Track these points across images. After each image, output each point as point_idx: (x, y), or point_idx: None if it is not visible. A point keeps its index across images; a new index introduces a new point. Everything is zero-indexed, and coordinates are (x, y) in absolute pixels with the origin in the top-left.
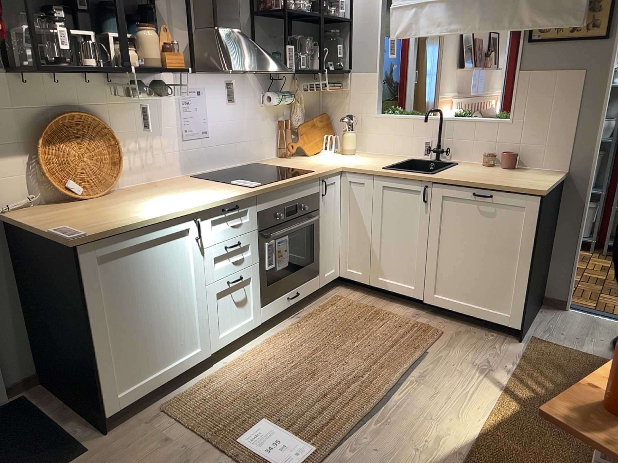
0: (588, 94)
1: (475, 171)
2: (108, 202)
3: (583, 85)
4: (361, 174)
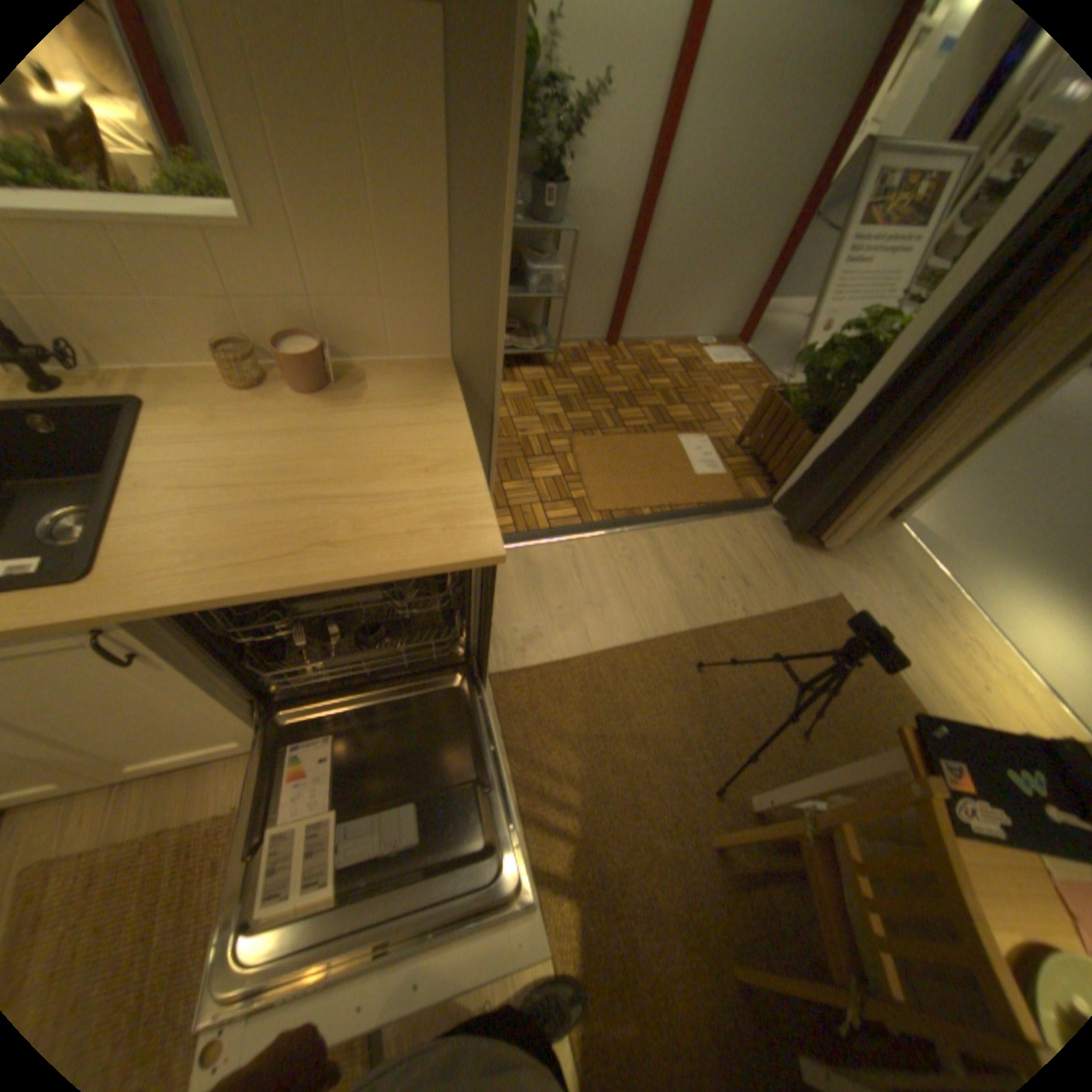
0: (460, 126)
1: (229, 463)
2: None
3: (443, 87)
4: None
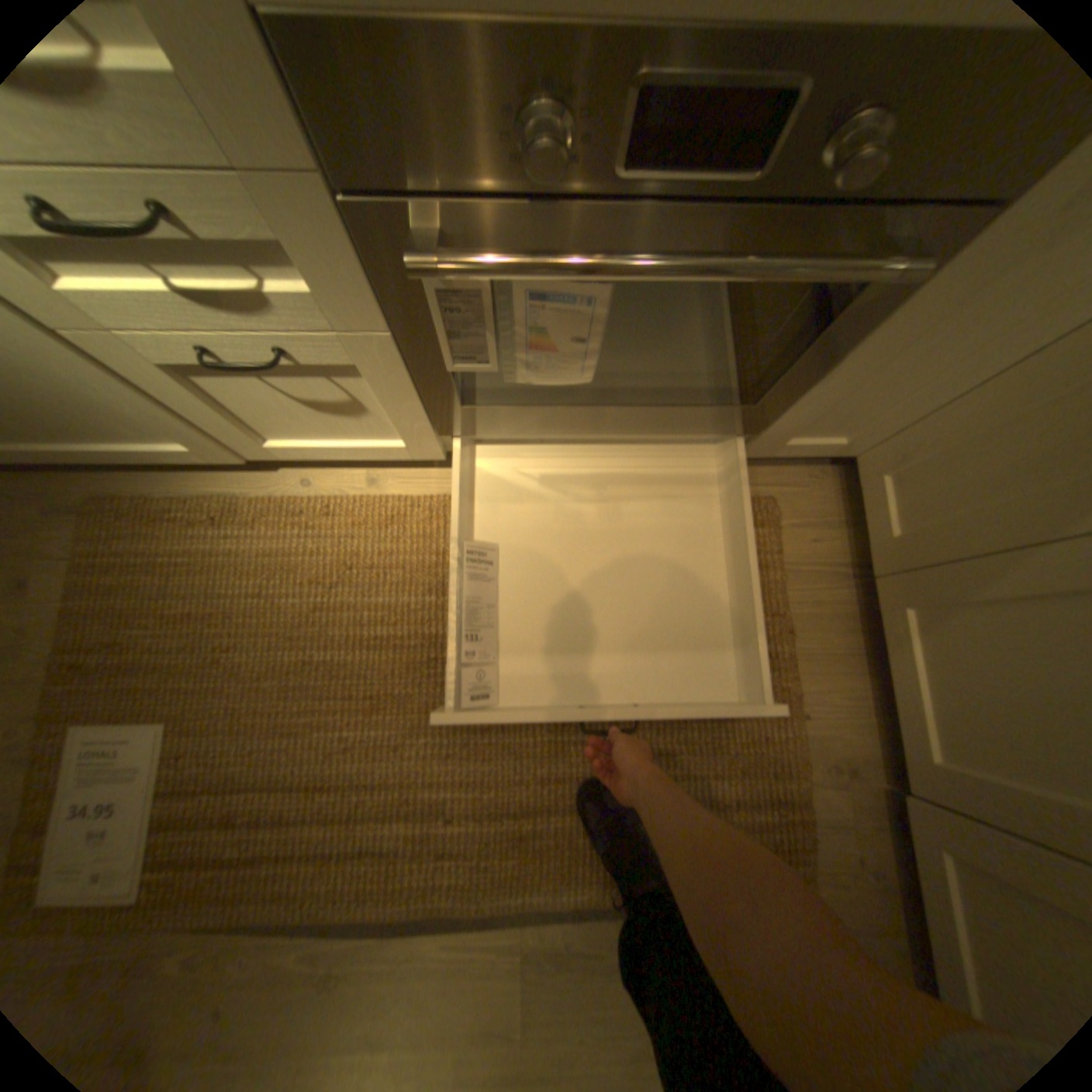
0: None
1: None
2: None
3: None
4: None
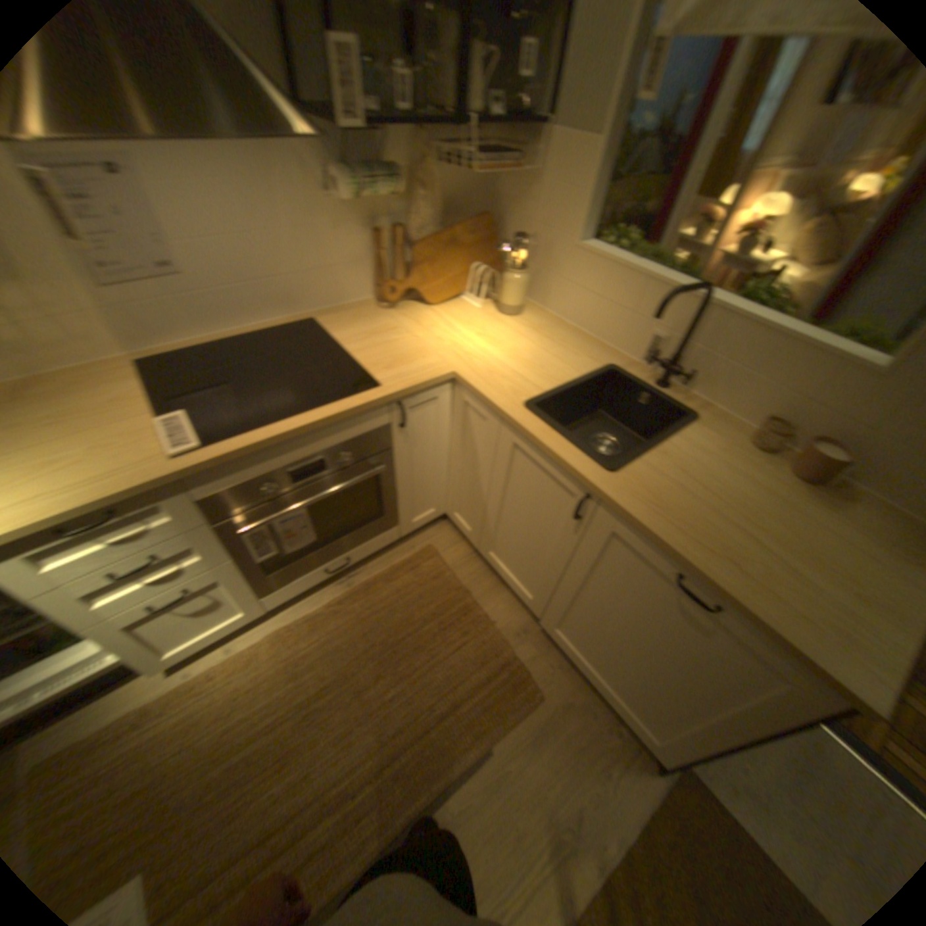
0: None
1: (717, 479)
2: None
3: None
4: (483, 402)
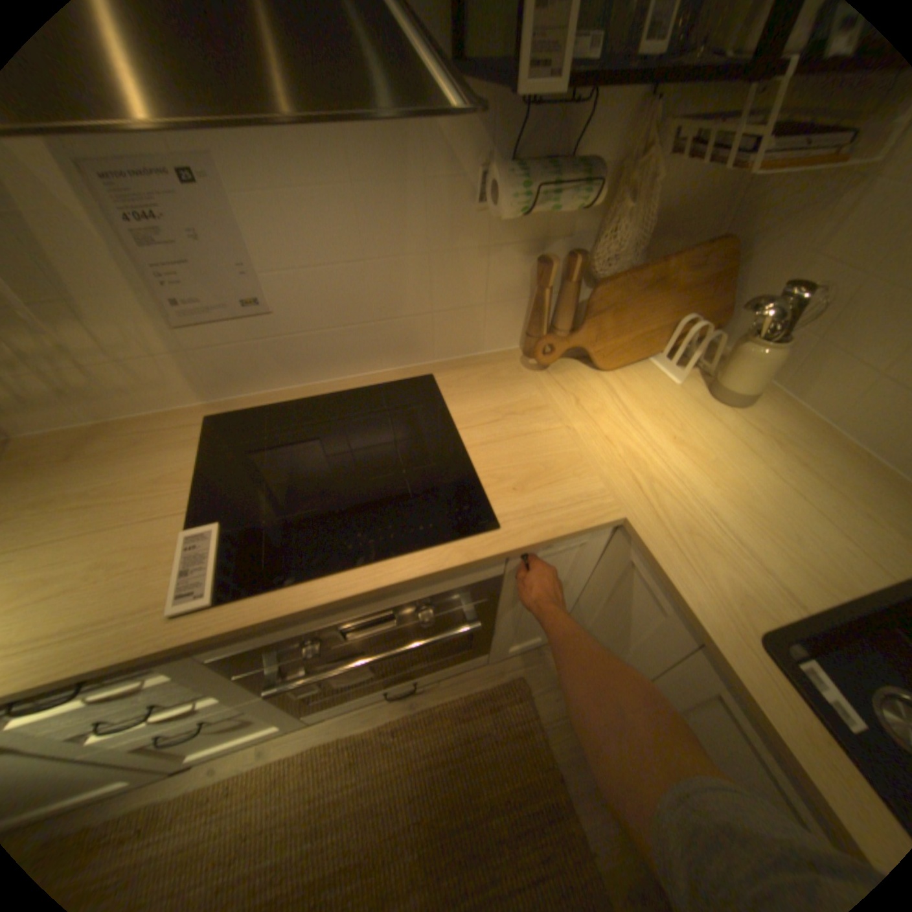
0: None
1: None
2: None
3: None
4: (668, 588)
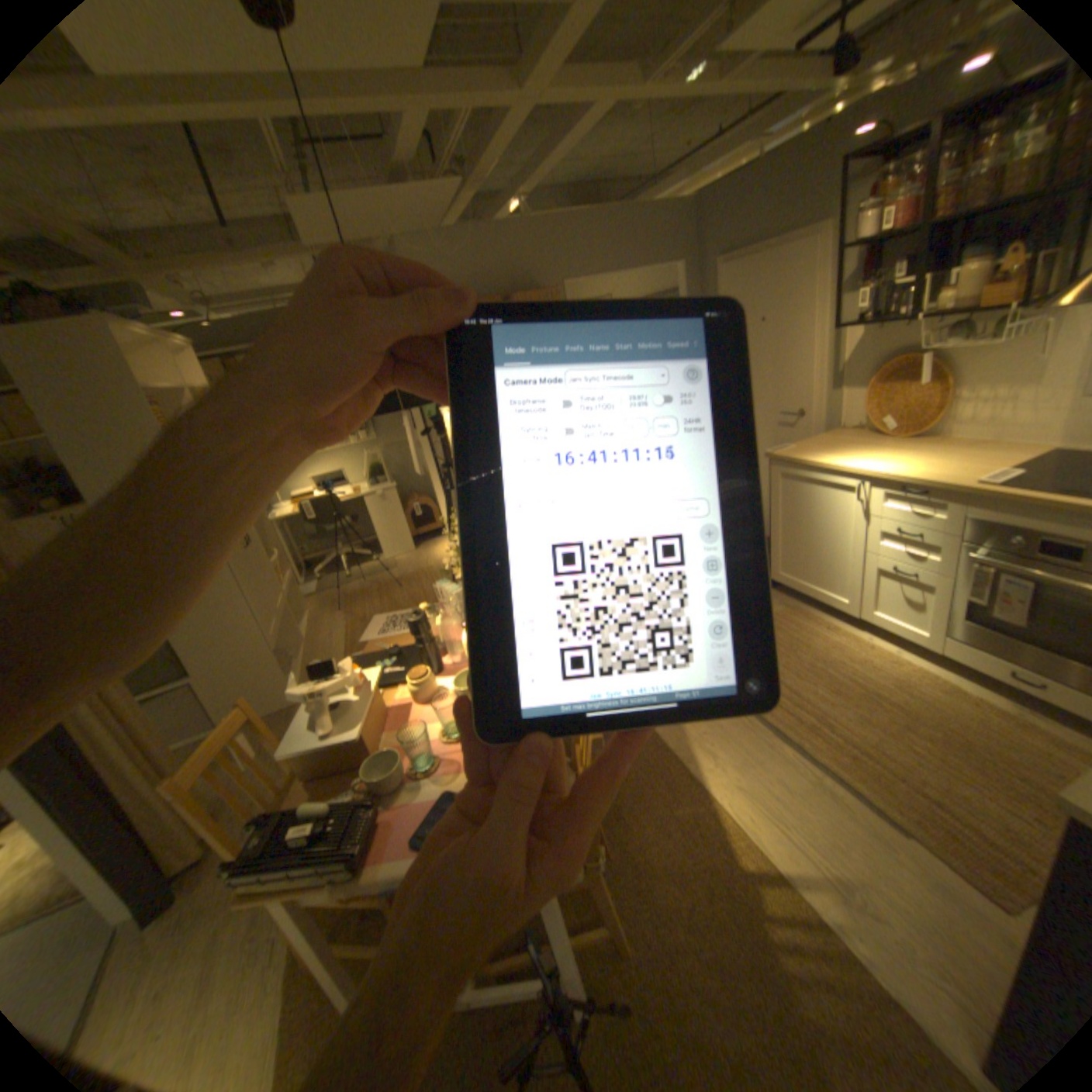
0: None
1: None
2: (881, 443)
3: None
4: None
